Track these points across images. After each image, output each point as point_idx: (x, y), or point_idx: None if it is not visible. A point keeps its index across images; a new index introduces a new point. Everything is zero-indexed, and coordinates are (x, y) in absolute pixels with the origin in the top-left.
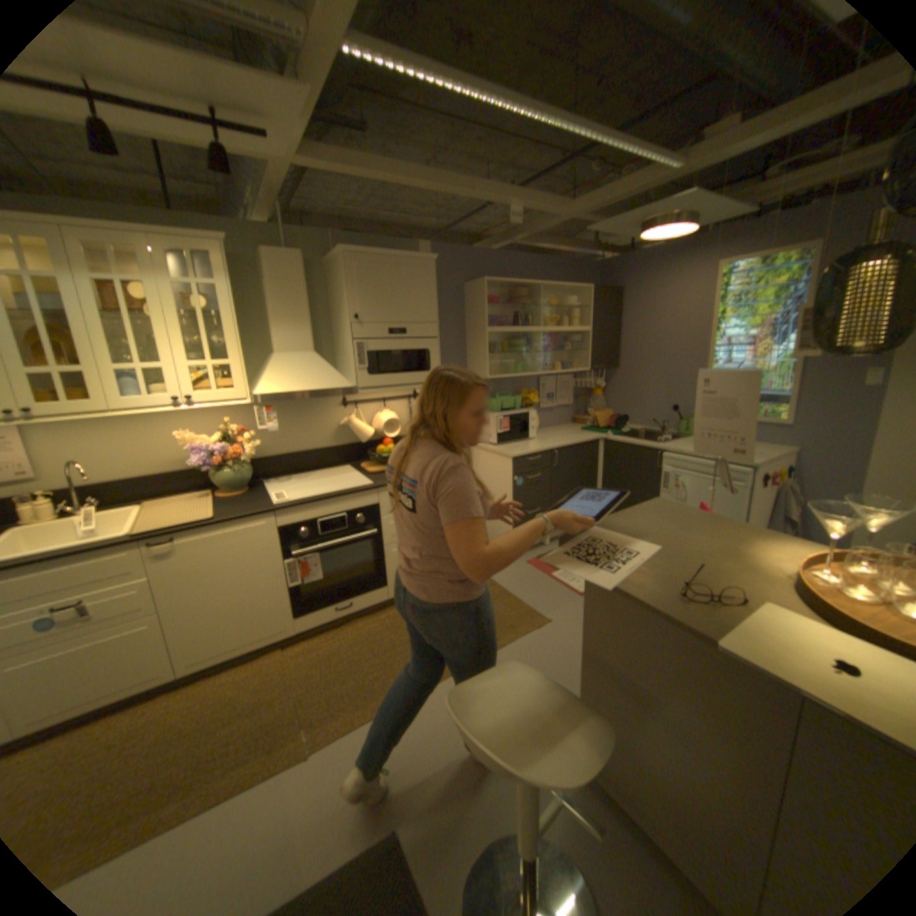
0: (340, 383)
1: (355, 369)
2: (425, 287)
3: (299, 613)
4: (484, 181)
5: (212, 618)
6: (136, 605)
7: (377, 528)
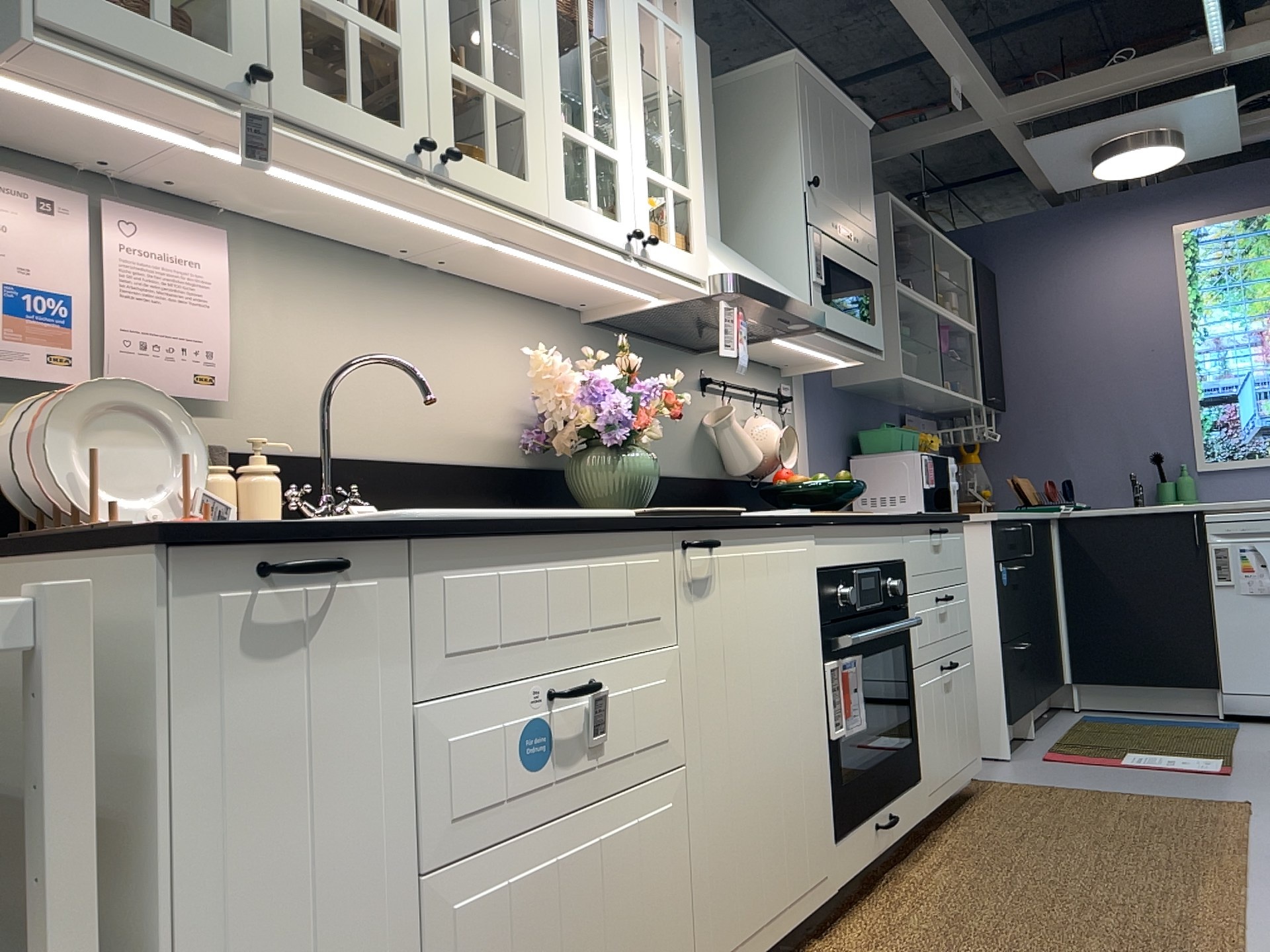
0: (803, 300)
1: (810, 282)
2: (866, 171)
3: (841, 825)
4: (953, 23)
5: (749, 807)
6: (661, 726)
7: (906, 619)
